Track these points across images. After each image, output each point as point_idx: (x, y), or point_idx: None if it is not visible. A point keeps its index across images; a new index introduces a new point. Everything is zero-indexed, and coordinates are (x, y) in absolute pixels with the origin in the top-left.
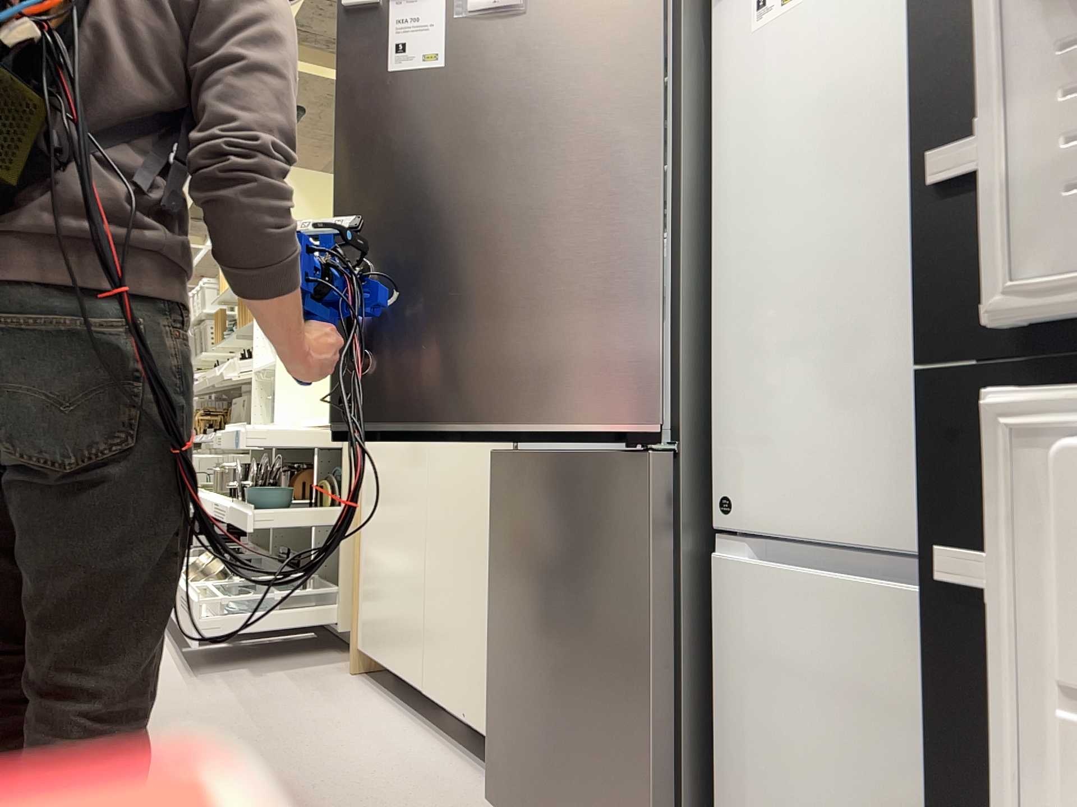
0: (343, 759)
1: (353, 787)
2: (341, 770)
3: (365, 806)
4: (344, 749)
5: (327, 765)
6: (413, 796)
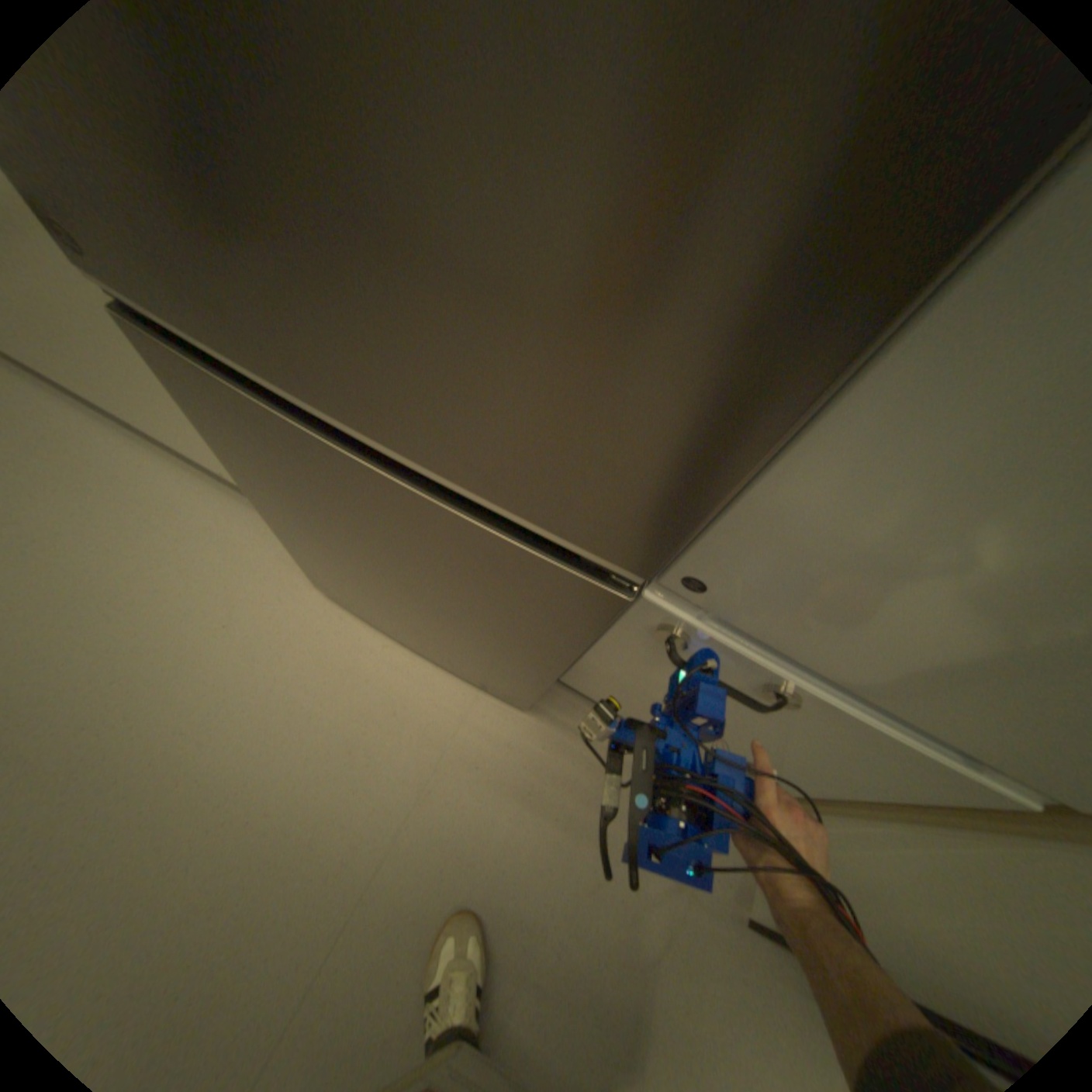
0: (97, 545)
1: (146, 591)
2: (110, 566)
3: (184, 616)
4: (84, 524)
5: (86, 564)
6: (222, 578)
